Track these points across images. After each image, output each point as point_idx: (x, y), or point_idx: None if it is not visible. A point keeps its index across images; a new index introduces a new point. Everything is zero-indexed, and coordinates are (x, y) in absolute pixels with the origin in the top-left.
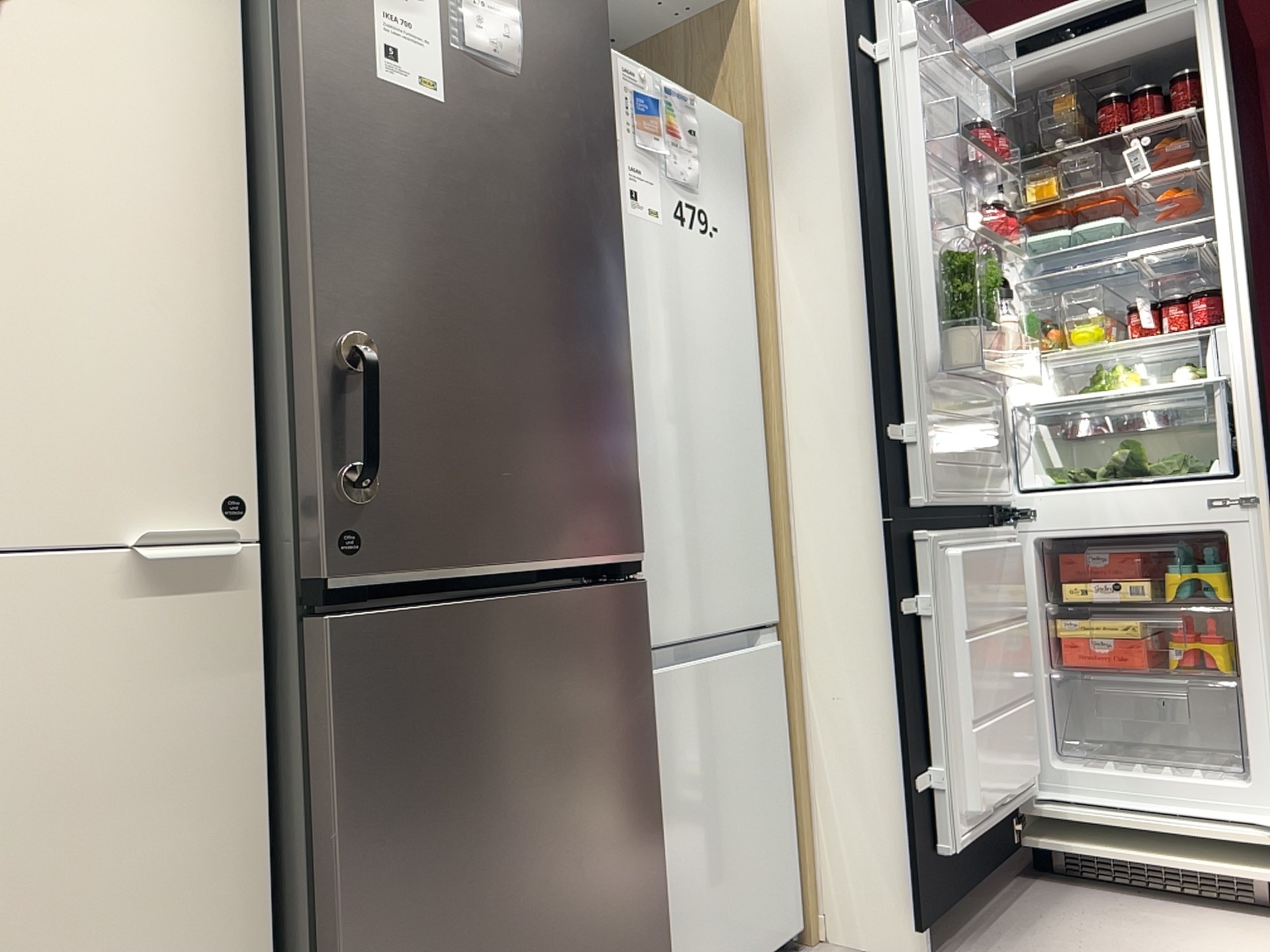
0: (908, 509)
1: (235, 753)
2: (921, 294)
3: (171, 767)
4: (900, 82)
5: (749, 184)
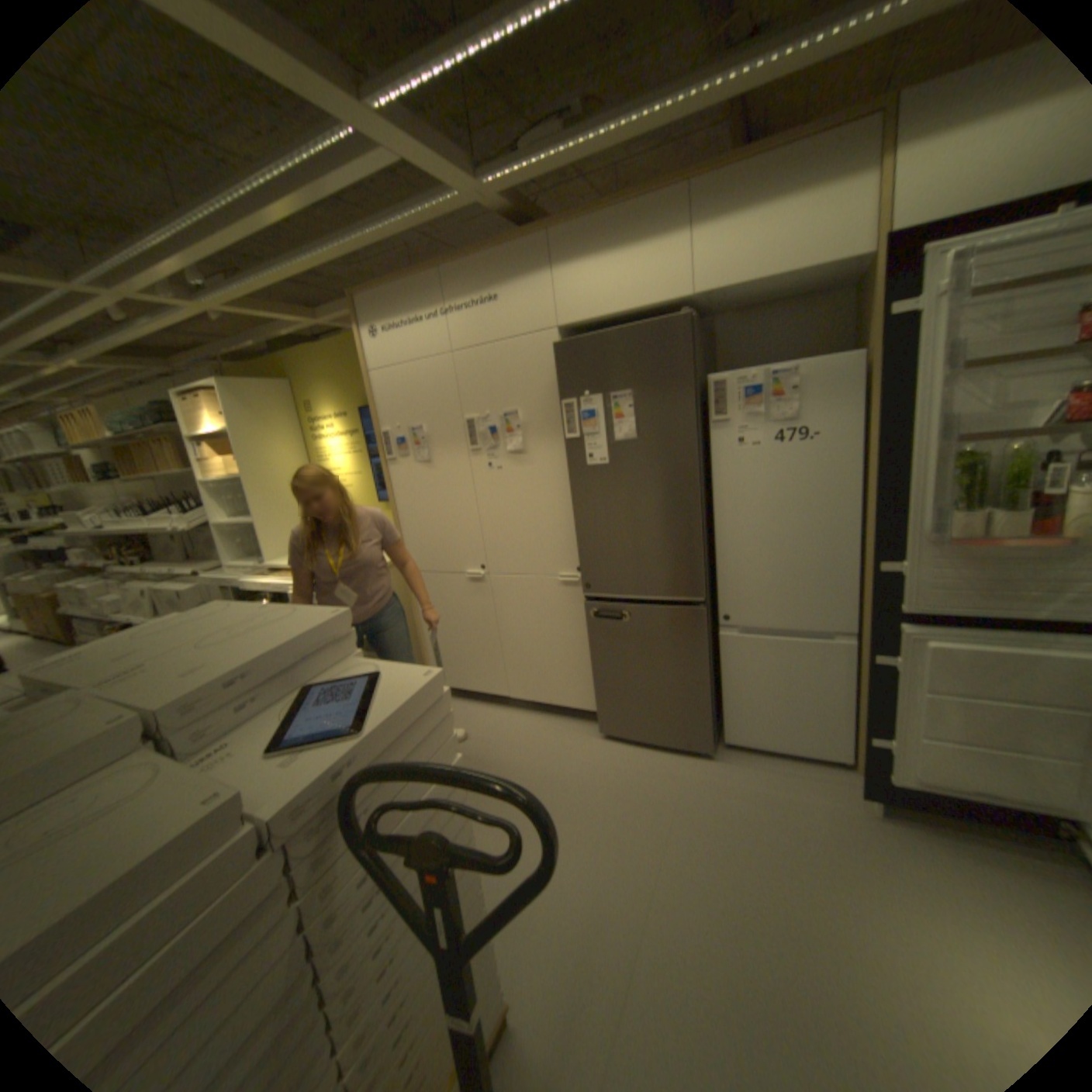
0: (899, 611)
1: (584, 620)
2: (930, 482)
3: (572, 619)
4: (931, 327)
5: (872, 387)
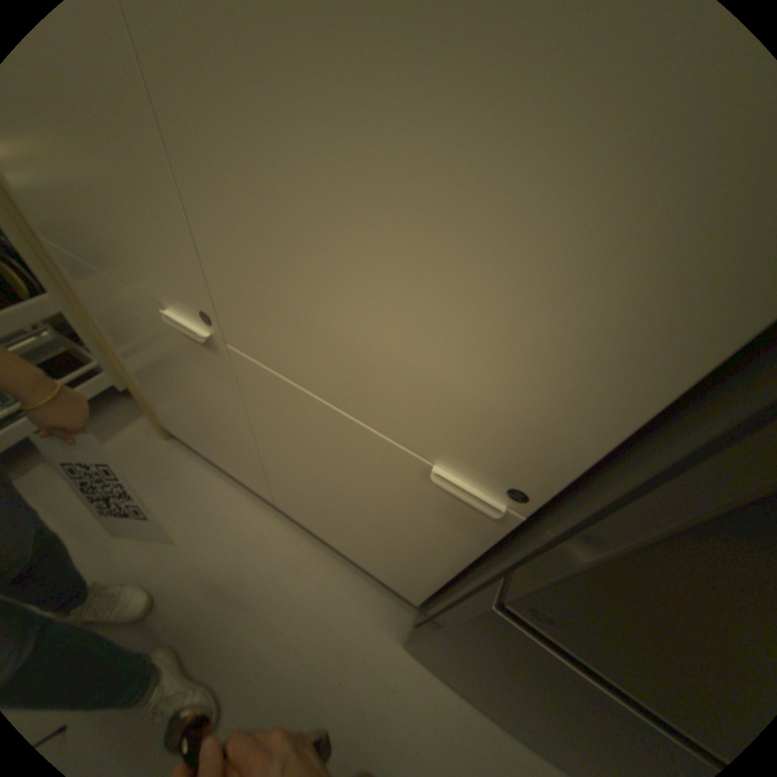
0: None
1: (459, 551)
2: None
3: (427, 531)
4: None
5: None
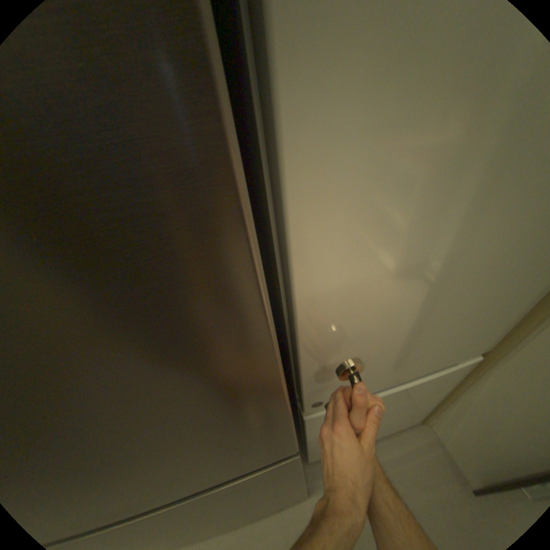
0: None
1: None
2: None
3: None
4: None
5: None
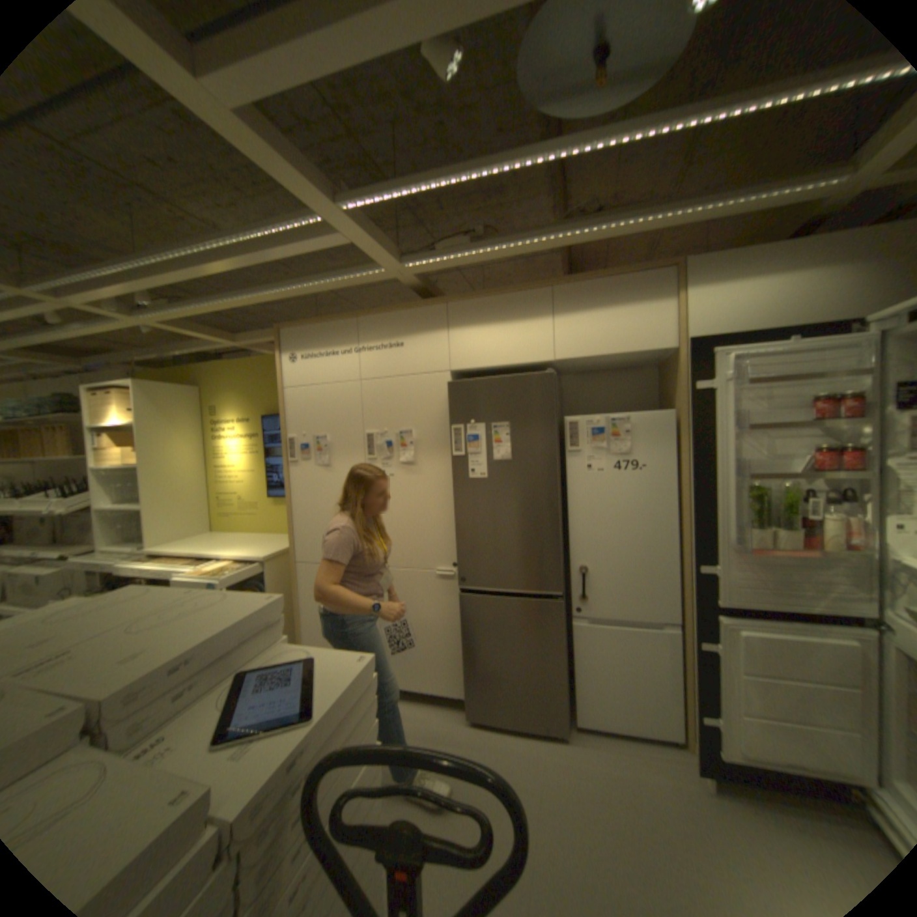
0: (717, 606)
1: (457, 610)
2: (732, 507)
3: (446, 609)
4: (724, 400)
5: (681, 436)
